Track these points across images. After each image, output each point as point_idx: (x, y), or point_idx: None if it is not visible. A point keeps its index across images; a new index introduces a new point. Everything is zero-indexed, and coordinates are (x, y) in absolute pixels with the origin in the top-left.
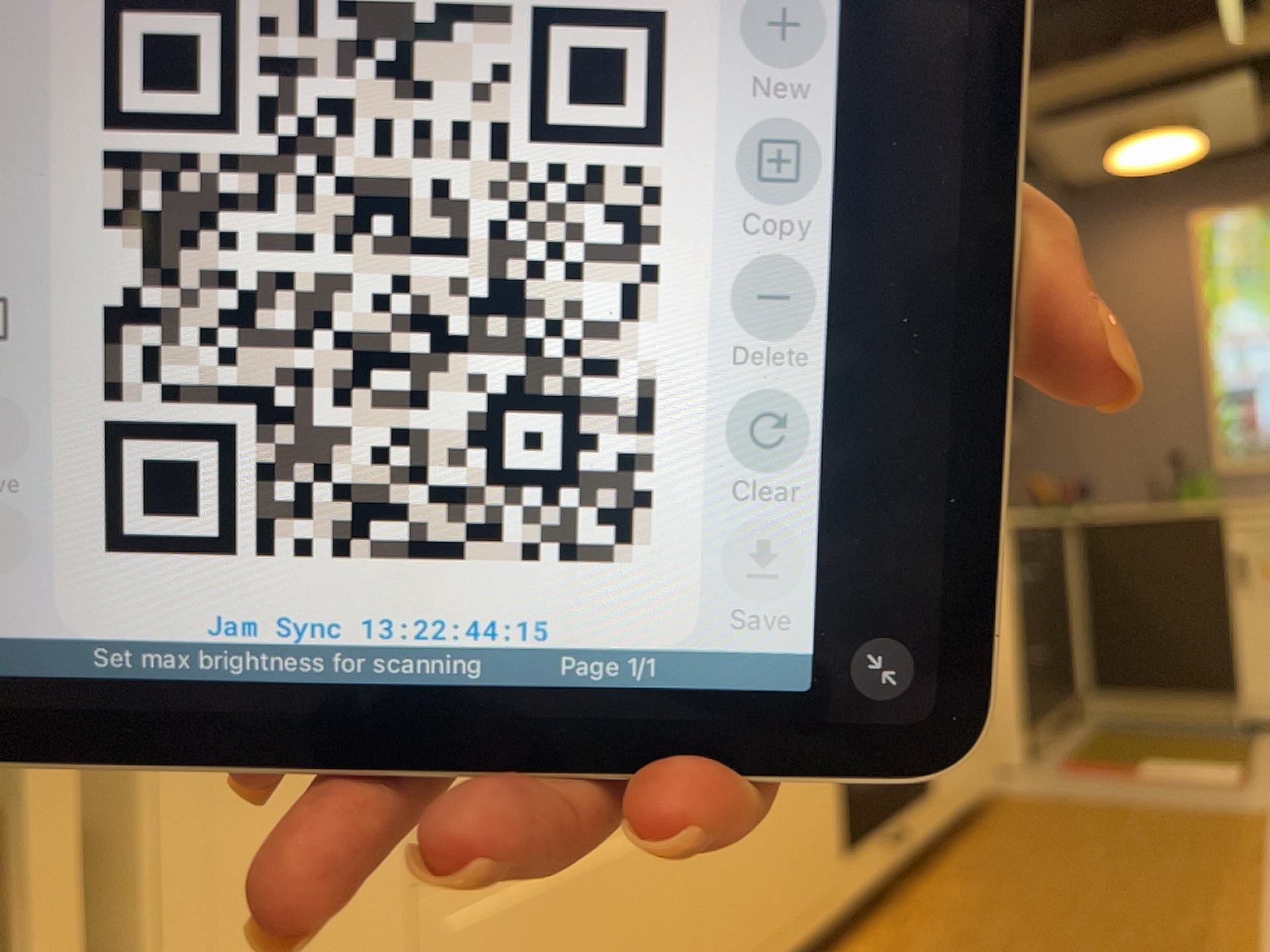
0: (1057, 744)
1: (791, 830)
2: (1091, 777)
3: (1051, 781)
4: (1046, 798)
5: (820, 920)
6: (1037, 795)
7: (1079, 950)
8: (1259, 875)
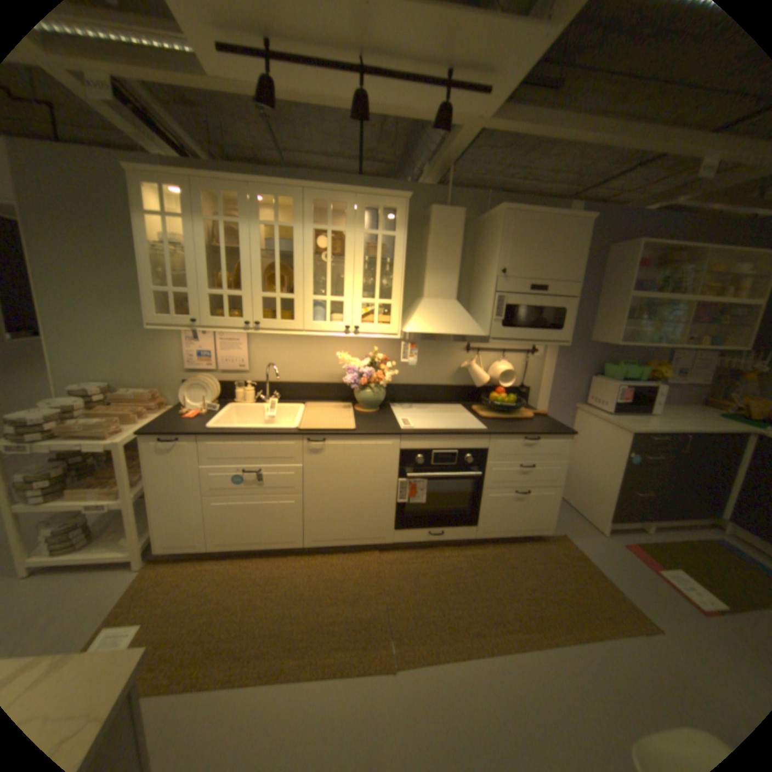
0: (664, 534)
1: (358, 516)
2: (632, 557)
3: (607, 547)
4: (580, 552)
5: (372, 541)
6: (582, 549)
7: (438, 601)
8: (569, 639)
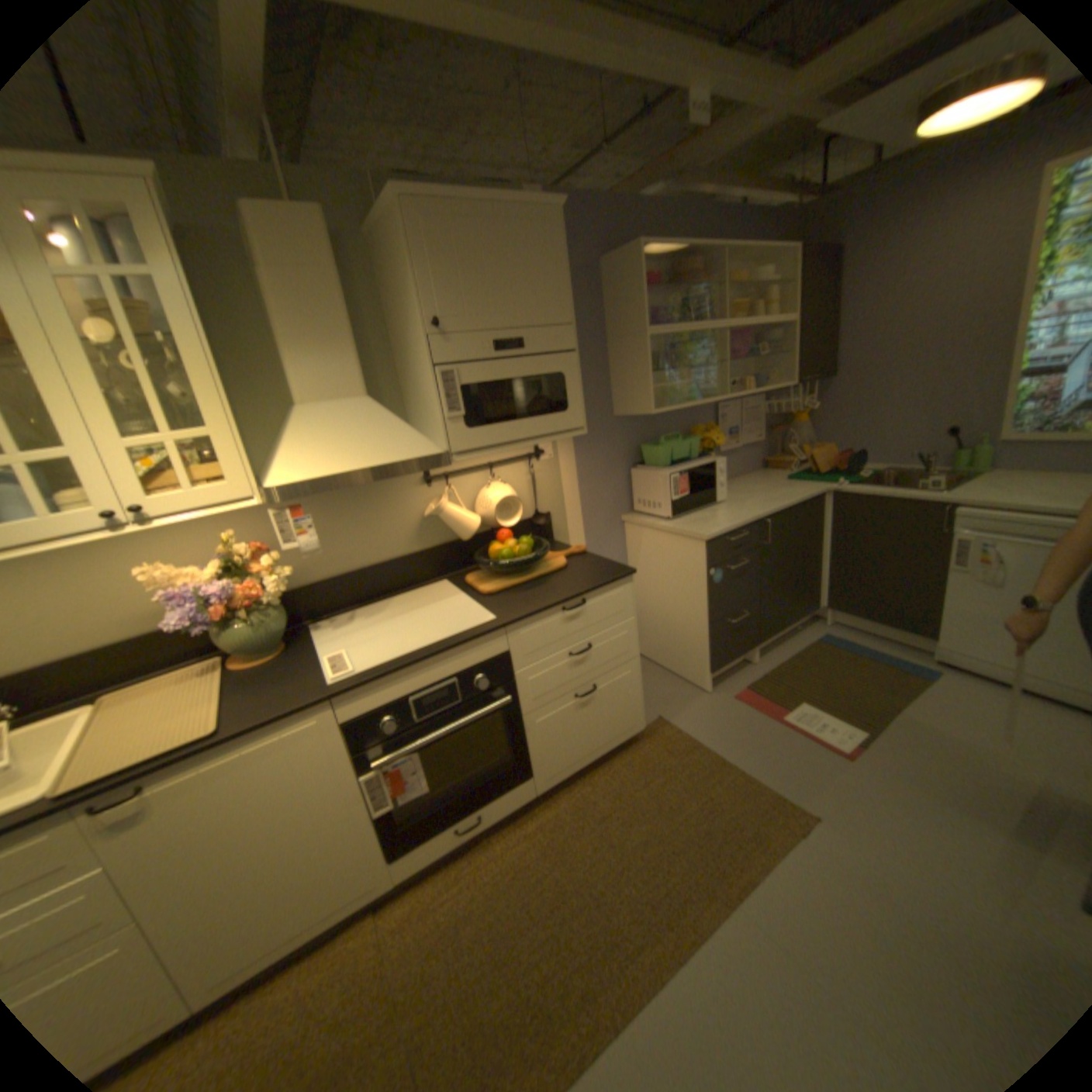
0: (768, 655)
1: (298, 885)
2: (746, 711)
3: (714, 710)
4: (686, 736)
5: (350, 908)
6: (685, 729)
7: (501, 967)
8: (714, 912)
